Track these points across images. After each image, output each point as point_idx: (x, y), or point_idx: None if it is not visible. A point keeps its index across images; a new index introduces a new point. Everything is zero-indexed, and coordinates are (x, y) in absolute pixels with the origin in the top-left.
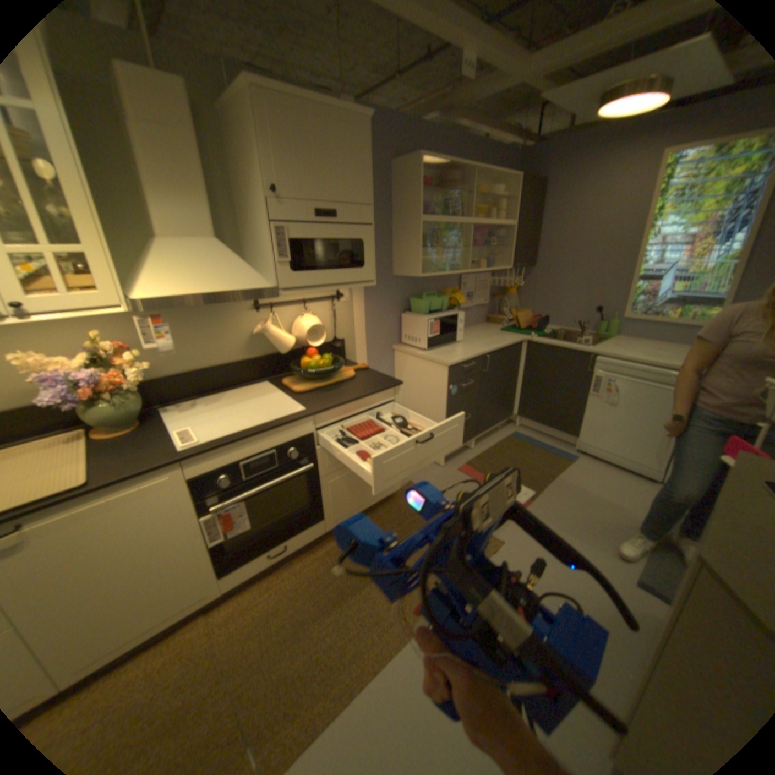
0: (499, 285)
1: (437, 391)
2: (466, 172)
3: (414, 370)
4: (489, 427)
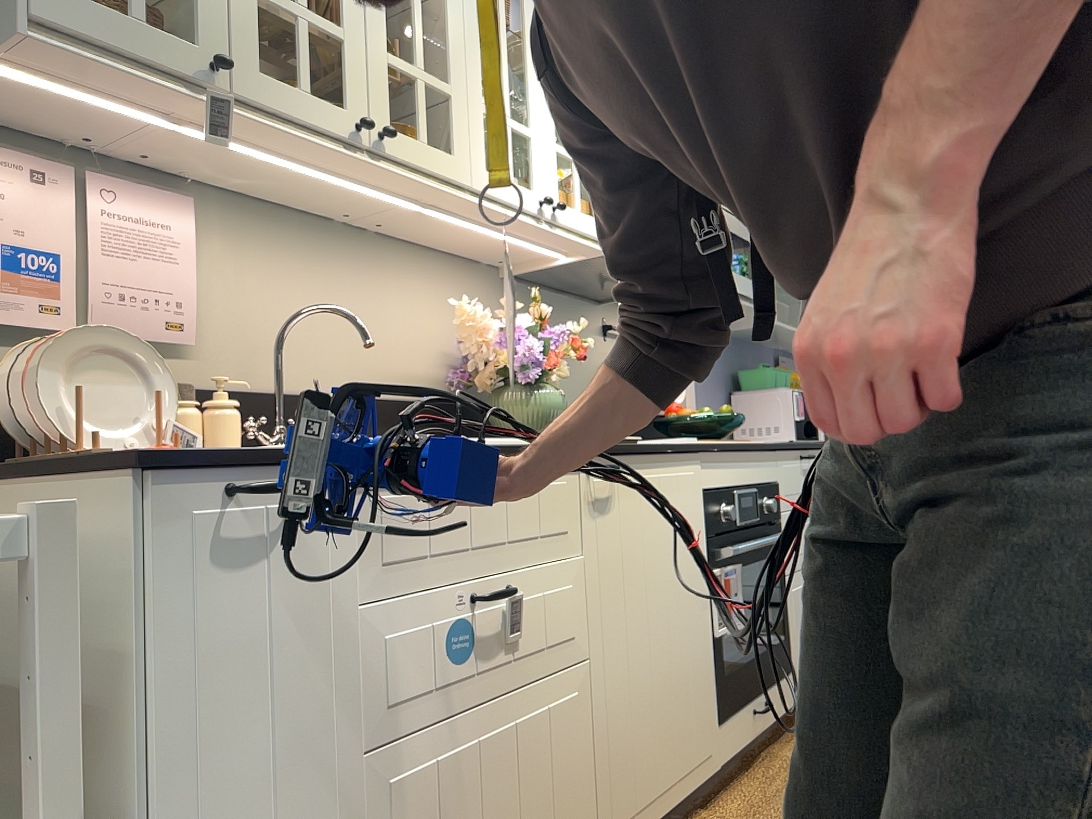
0: None
1: None
2: None
3: None
4: None
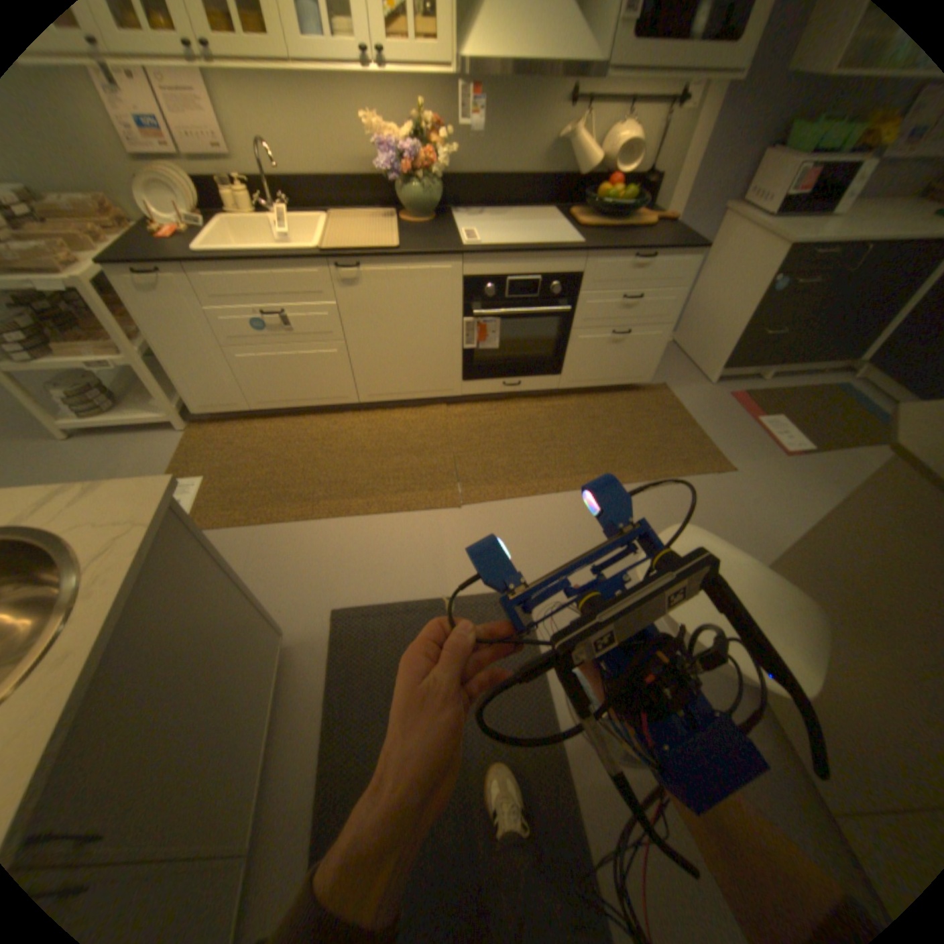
0: None
1: (759, 279)
2: None
3: (743, 244)
4: (810, 360)
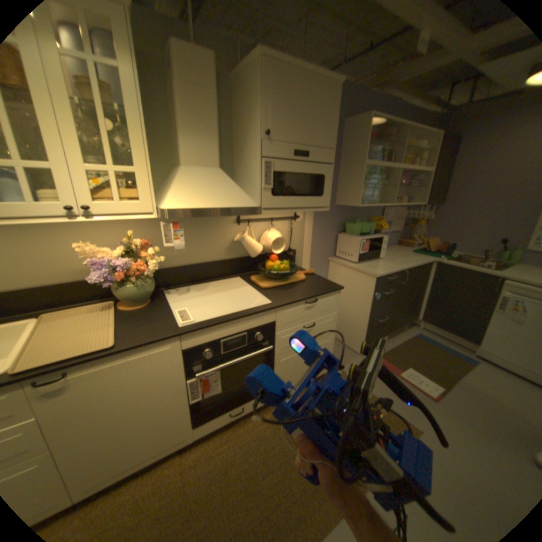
0: (411, 216)
1: (364, 295)
2: (401, 128)
3: (346, 277)
4: (400, 328)
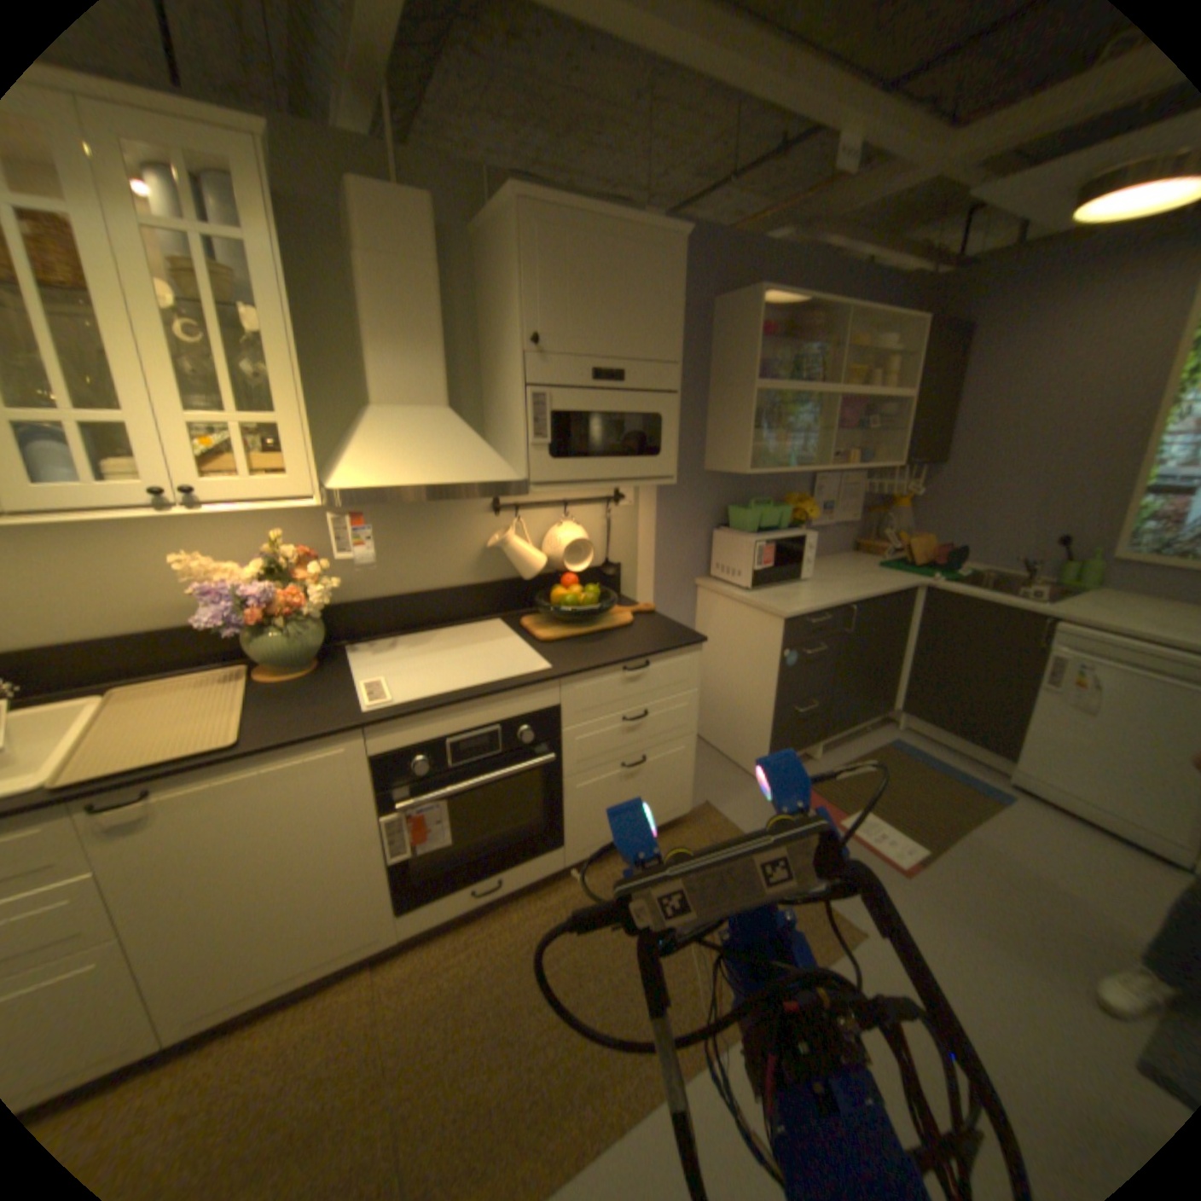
0: (880, 493)
1: (764, 658)
2: (834, 315)
3: (728, 622)
4: (850, 728)
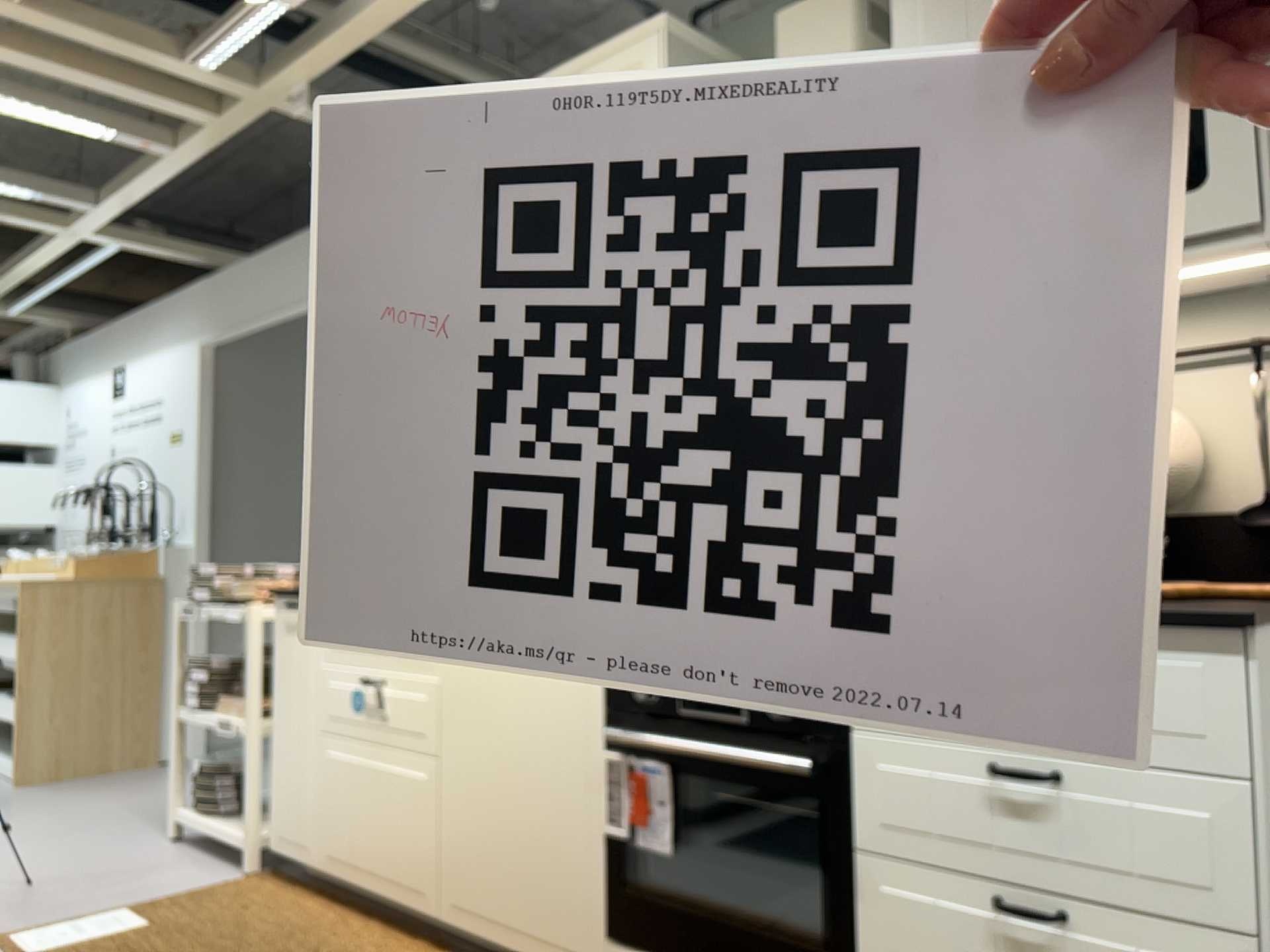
0: None
1: None
2: None
3: None
4: None
